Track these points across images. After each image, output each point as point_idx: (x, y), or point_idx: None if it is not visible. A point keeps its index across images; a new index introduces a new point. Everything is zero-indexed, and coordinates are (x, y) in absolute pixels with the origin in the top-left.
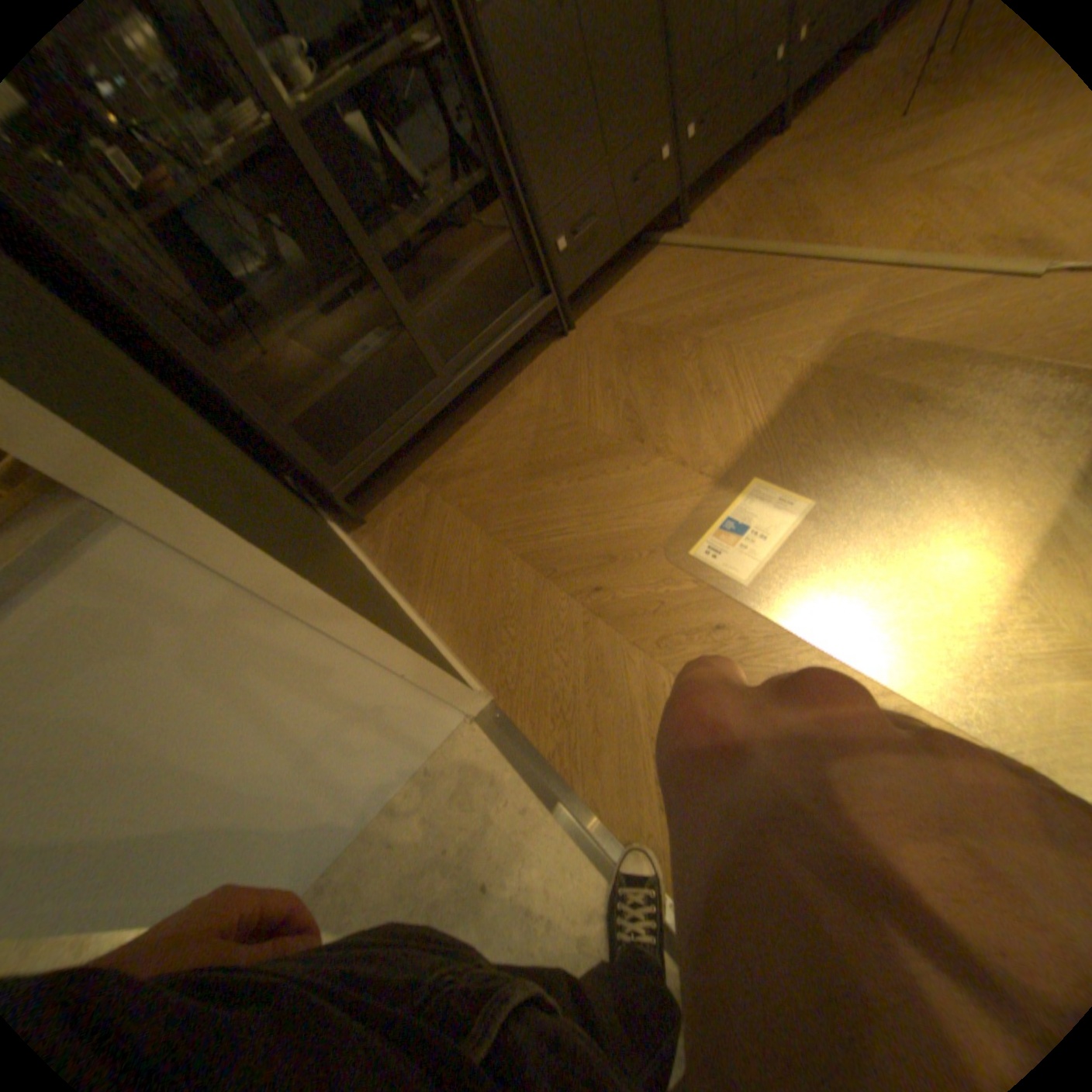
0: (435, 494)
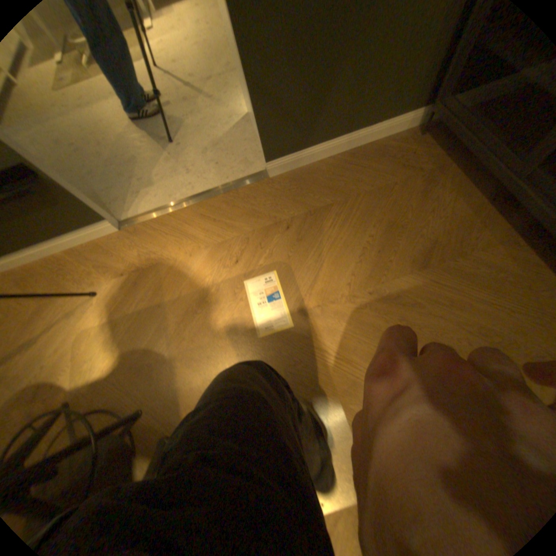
0: (418, 172)
